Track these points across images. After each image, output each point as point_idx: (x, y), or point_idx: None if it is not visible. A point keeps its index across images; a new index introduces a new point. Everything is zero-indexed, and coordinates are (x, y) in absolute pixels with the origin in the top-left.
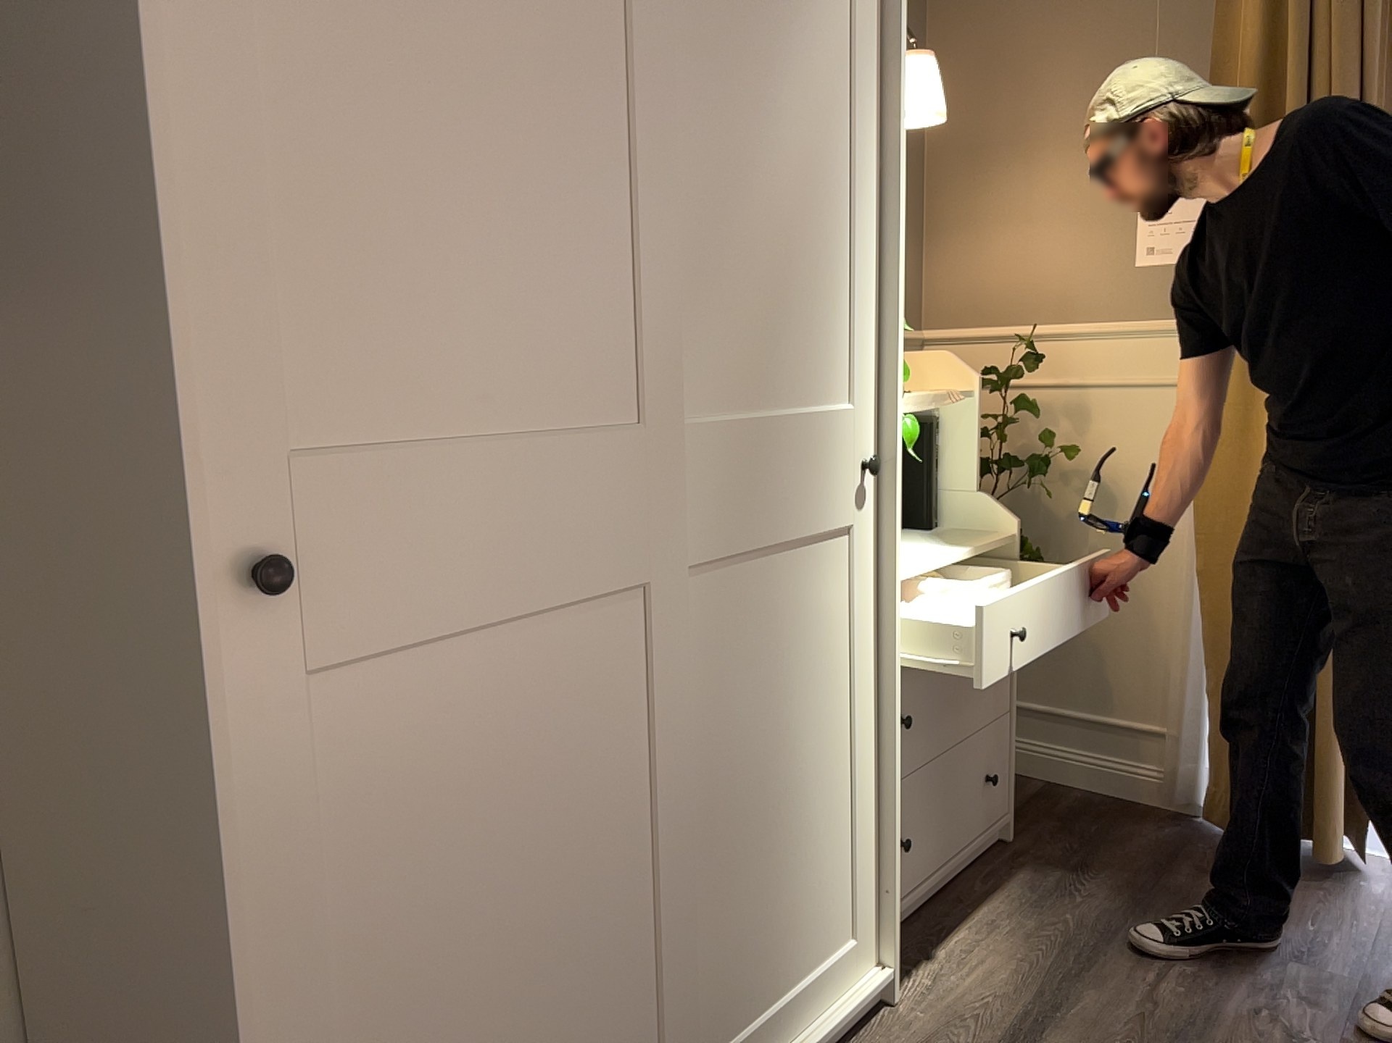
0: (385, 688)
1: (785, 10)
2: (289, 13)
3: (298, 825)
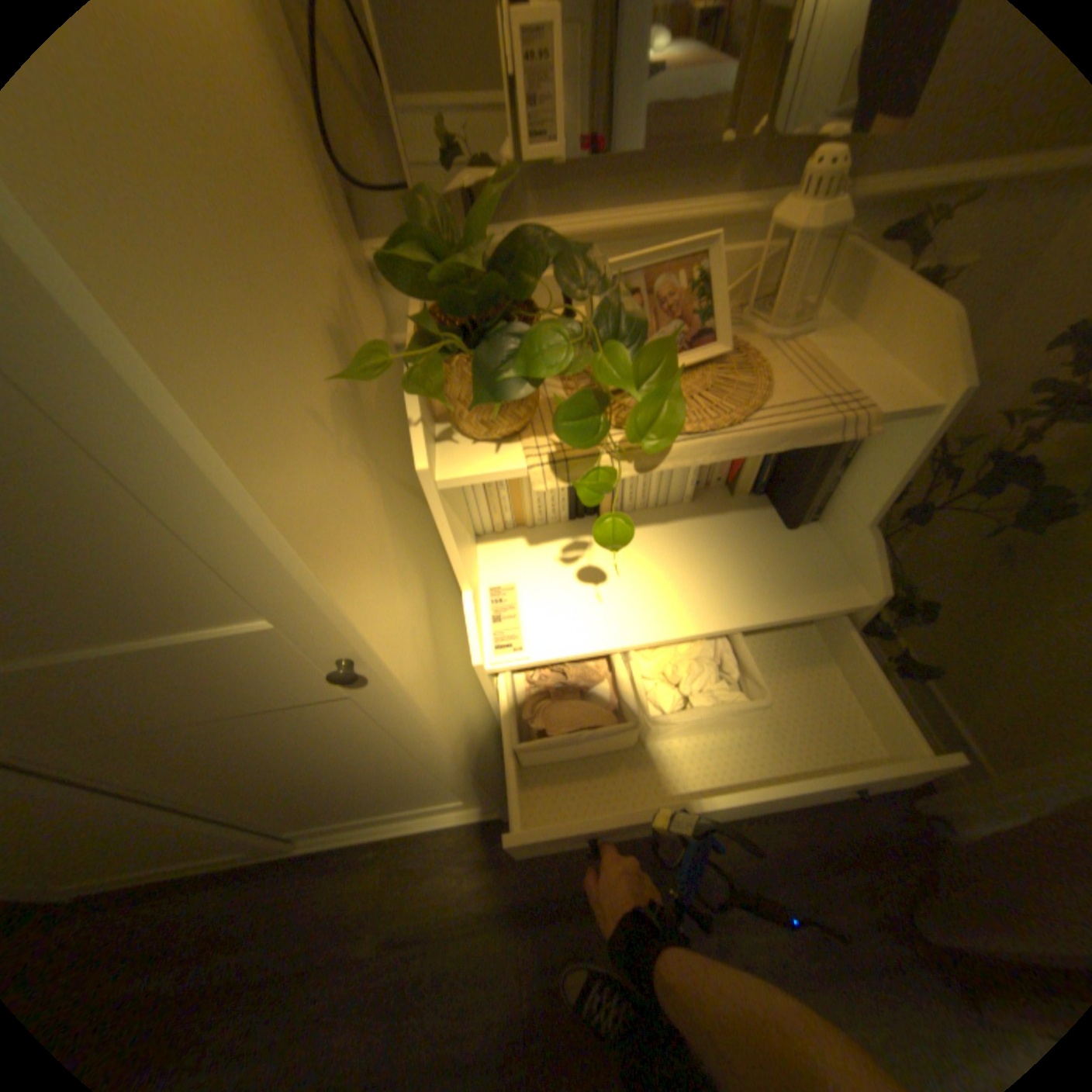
0: None
1: None
2: None
3: None
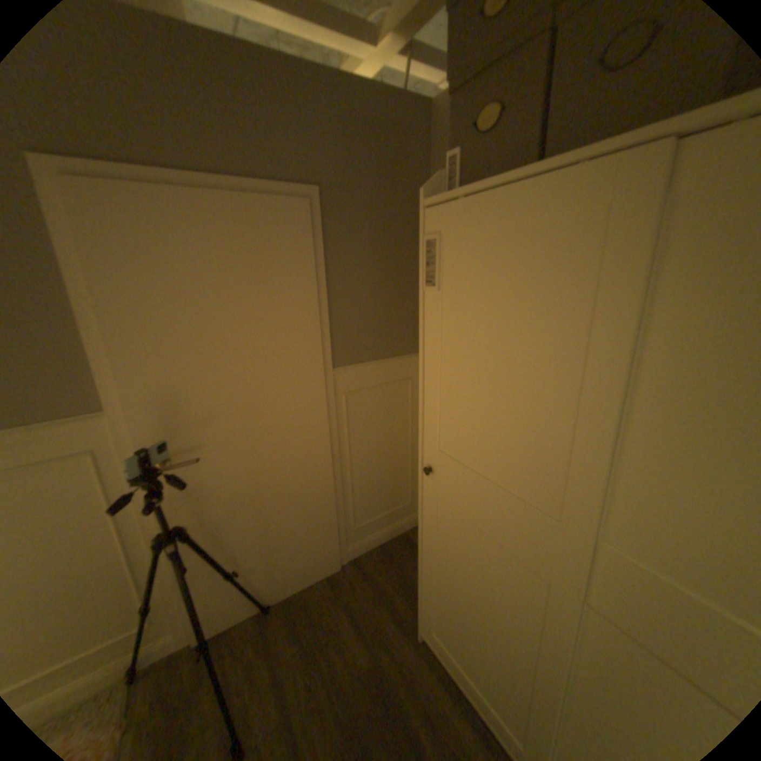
0: (451, 516)
1: None
2: (446, 353)
3: (431, 523)
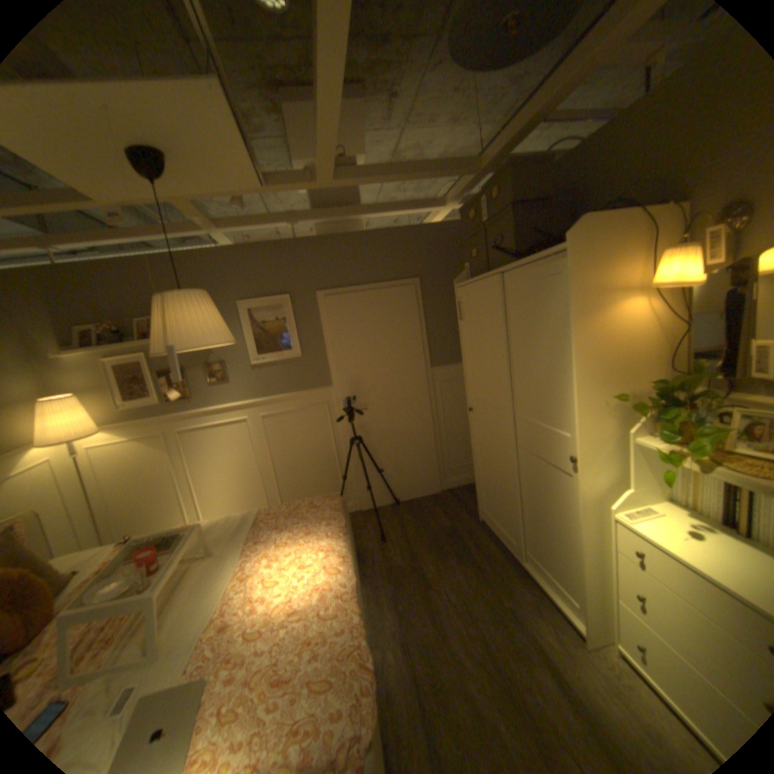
0: (481, 432)
1: (537, 316)
2: (469, 350)
3: (475, 440)
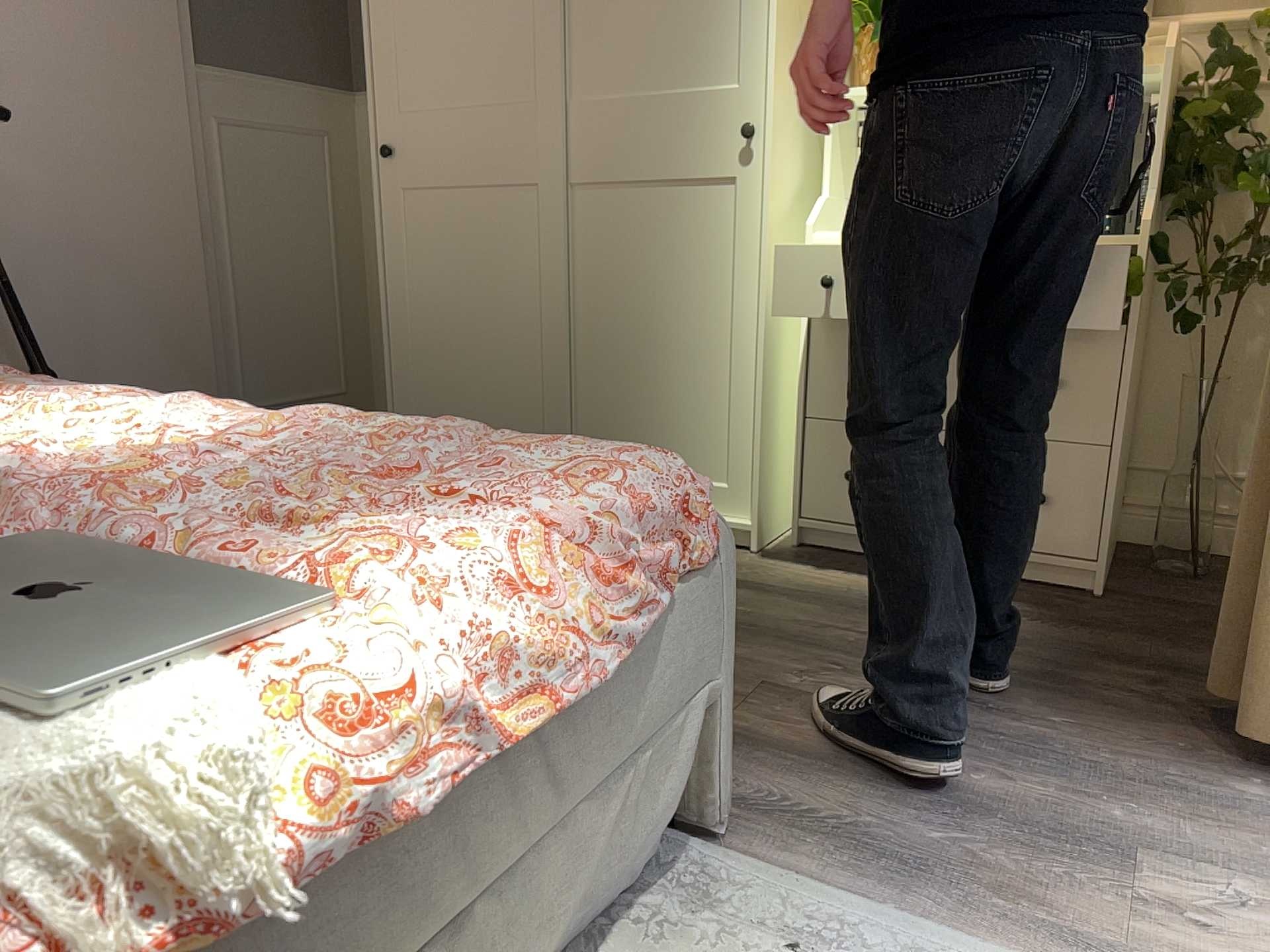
0: (427, 204)
1: None
2: None
3: (399, 241)
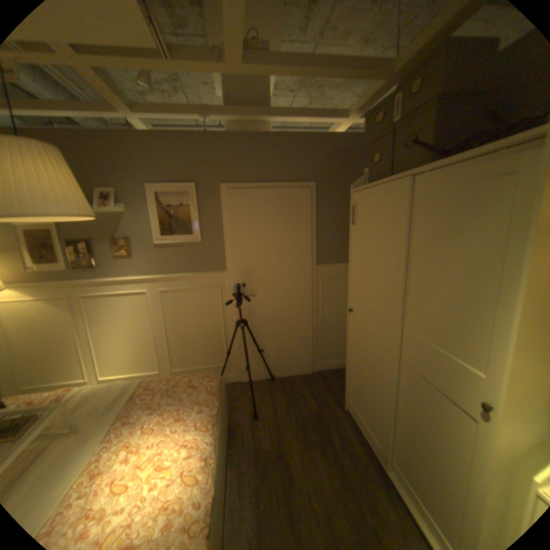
0: (359, 333)
1: (460, 226)
2: (358, 254)
3: (352, 339)
